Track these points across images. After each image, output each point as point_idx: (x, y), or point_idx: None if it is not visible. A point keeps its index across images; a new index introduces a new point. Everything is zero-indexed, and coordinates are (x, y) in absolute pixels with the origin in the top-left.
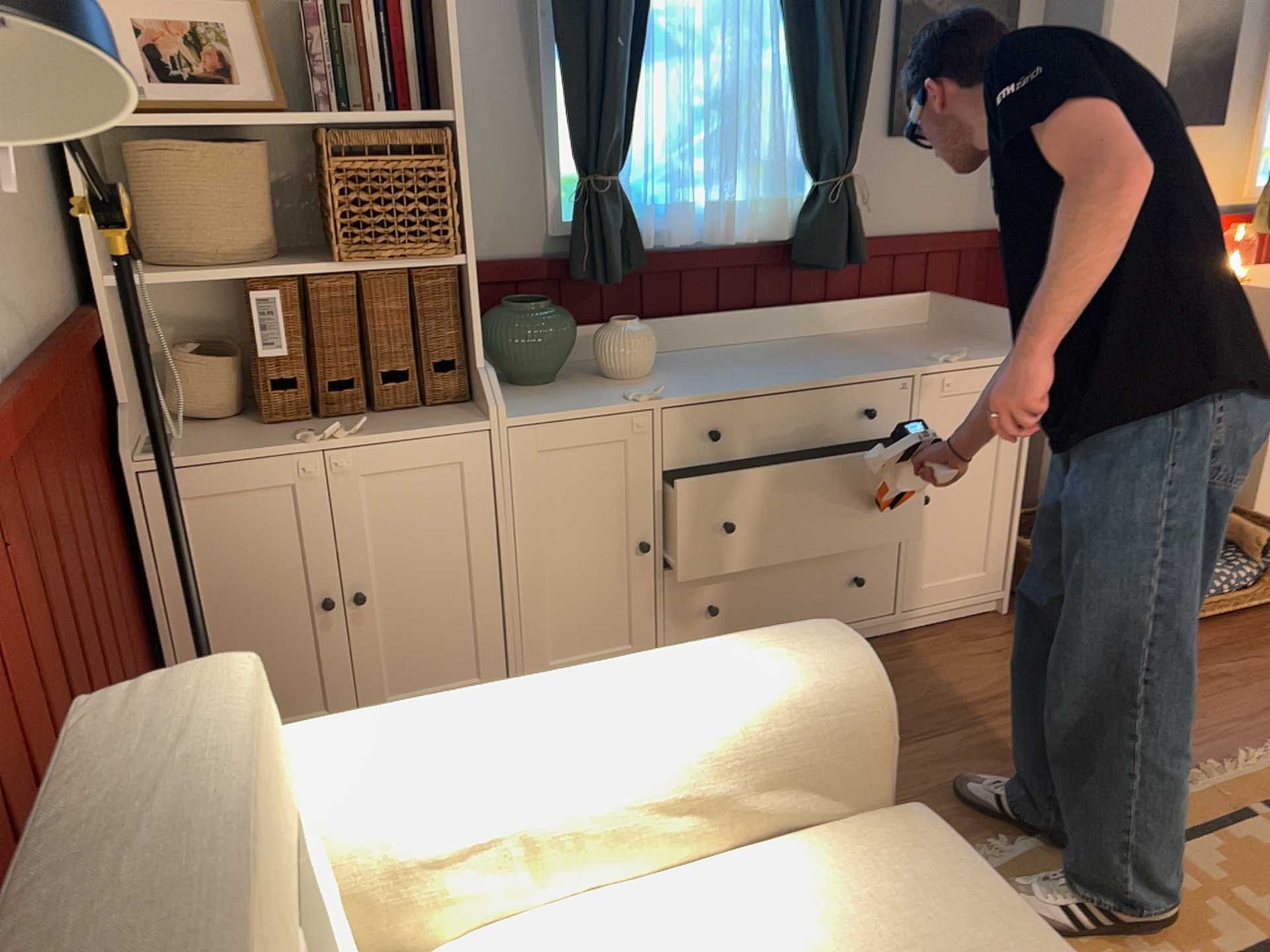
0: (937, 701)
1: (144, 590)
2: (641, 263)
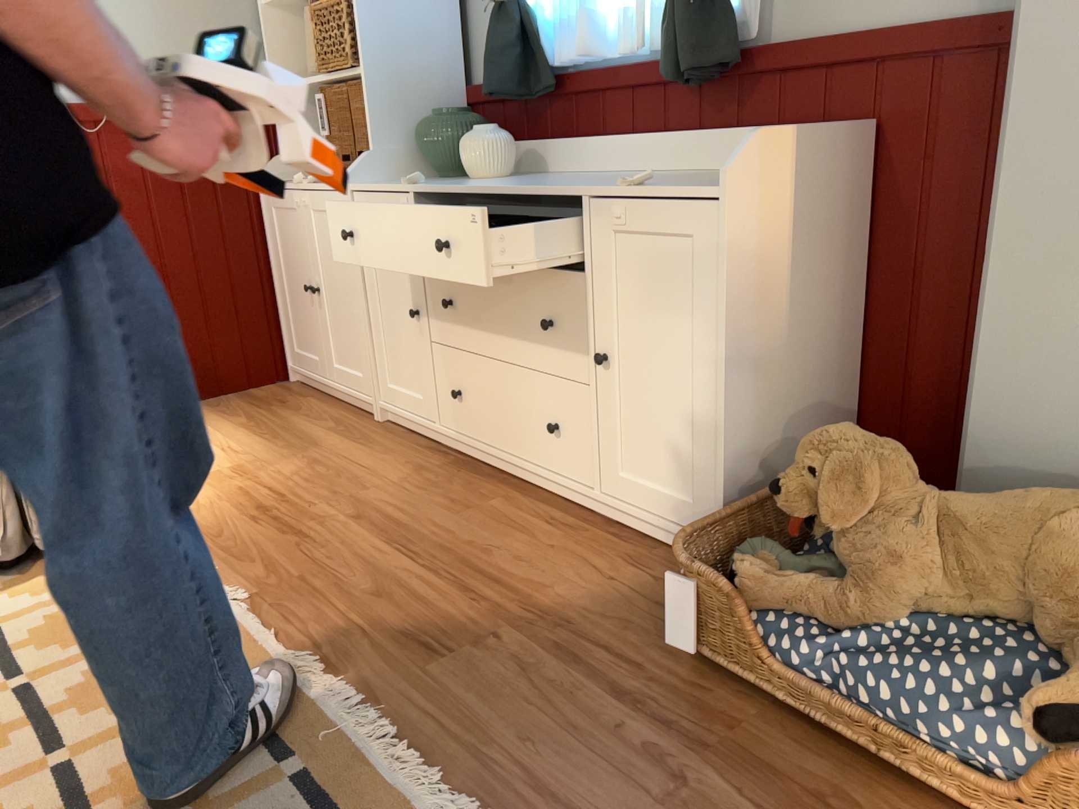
0: (478, 552)
1: (269, 255)
2: (549, 82)
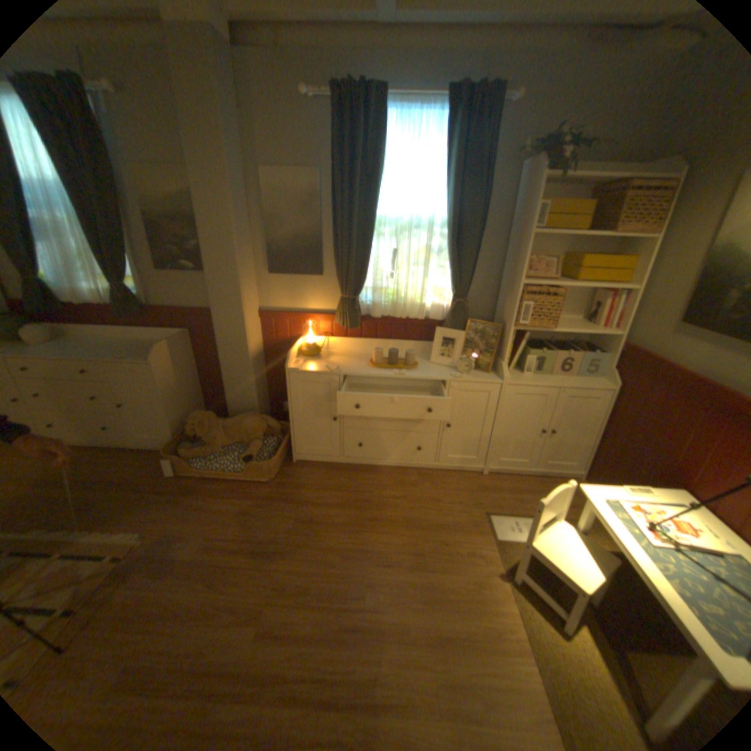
0: (87, 477)
1: None
2: (59, 307)
